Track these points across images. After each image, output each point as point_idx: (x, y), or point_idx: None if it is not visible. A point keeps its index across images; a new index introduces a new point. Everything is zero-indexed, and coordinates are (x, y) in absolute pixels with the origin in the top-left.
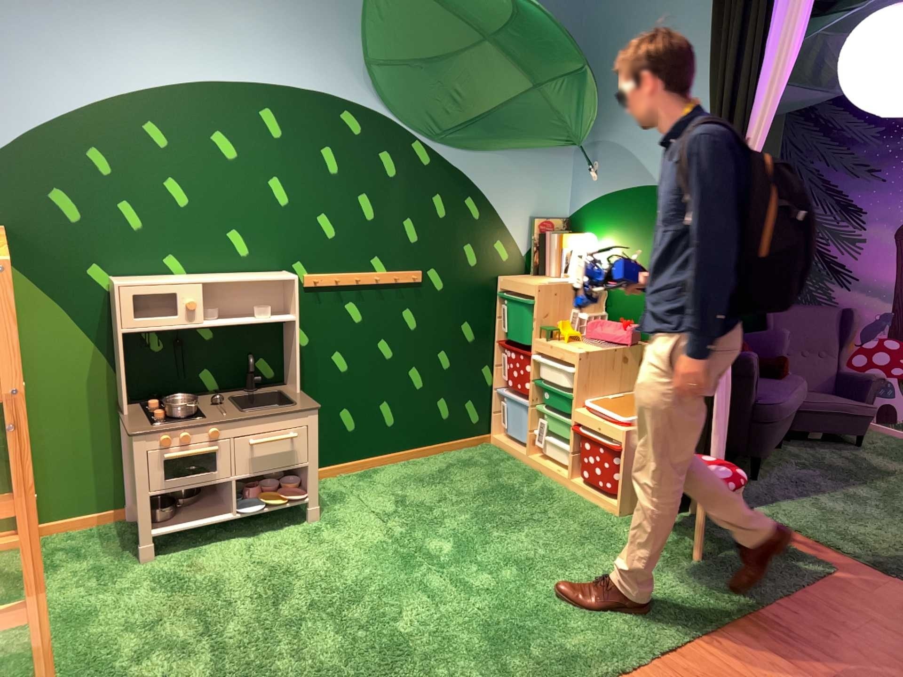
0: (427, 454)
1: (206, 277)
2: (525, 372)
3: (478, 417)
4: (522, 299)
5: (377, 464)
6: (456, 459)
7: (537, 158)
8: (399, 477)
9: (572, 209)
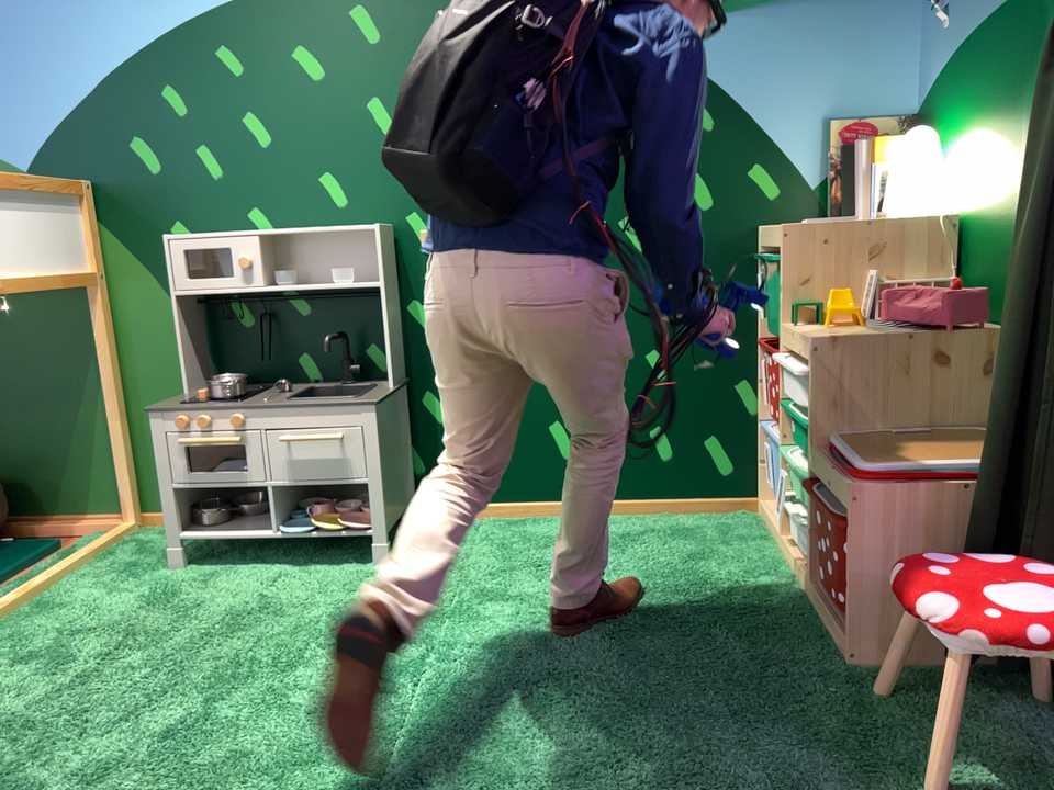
0: (629, 514)
1: (272, 231)
2: (774, 388)
3: (729, 466)
4: (775, 257)
5: (541, 515)
6: (664, 527)
7: (829, 5)
8: (548, 537)
9: (915, 88)
